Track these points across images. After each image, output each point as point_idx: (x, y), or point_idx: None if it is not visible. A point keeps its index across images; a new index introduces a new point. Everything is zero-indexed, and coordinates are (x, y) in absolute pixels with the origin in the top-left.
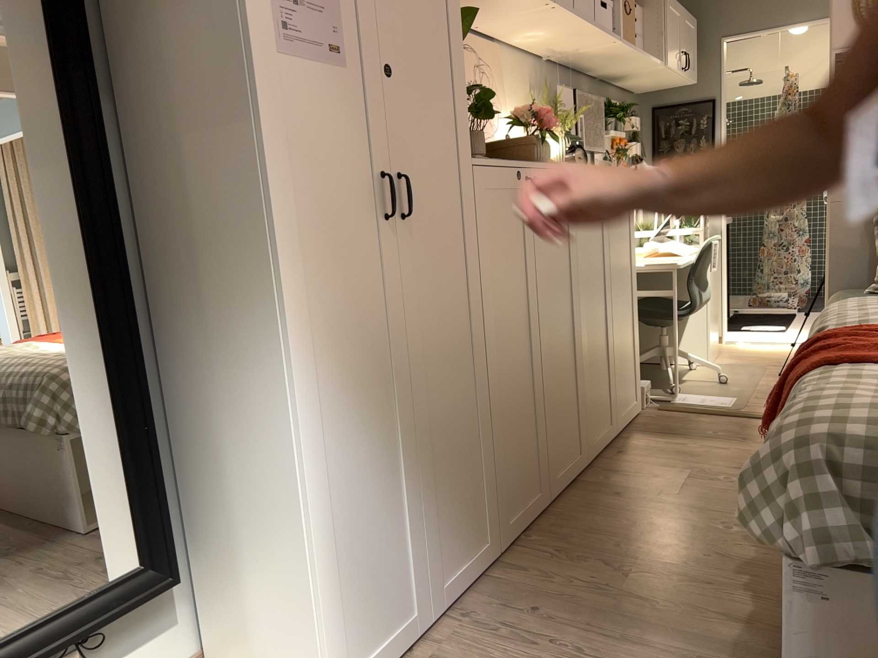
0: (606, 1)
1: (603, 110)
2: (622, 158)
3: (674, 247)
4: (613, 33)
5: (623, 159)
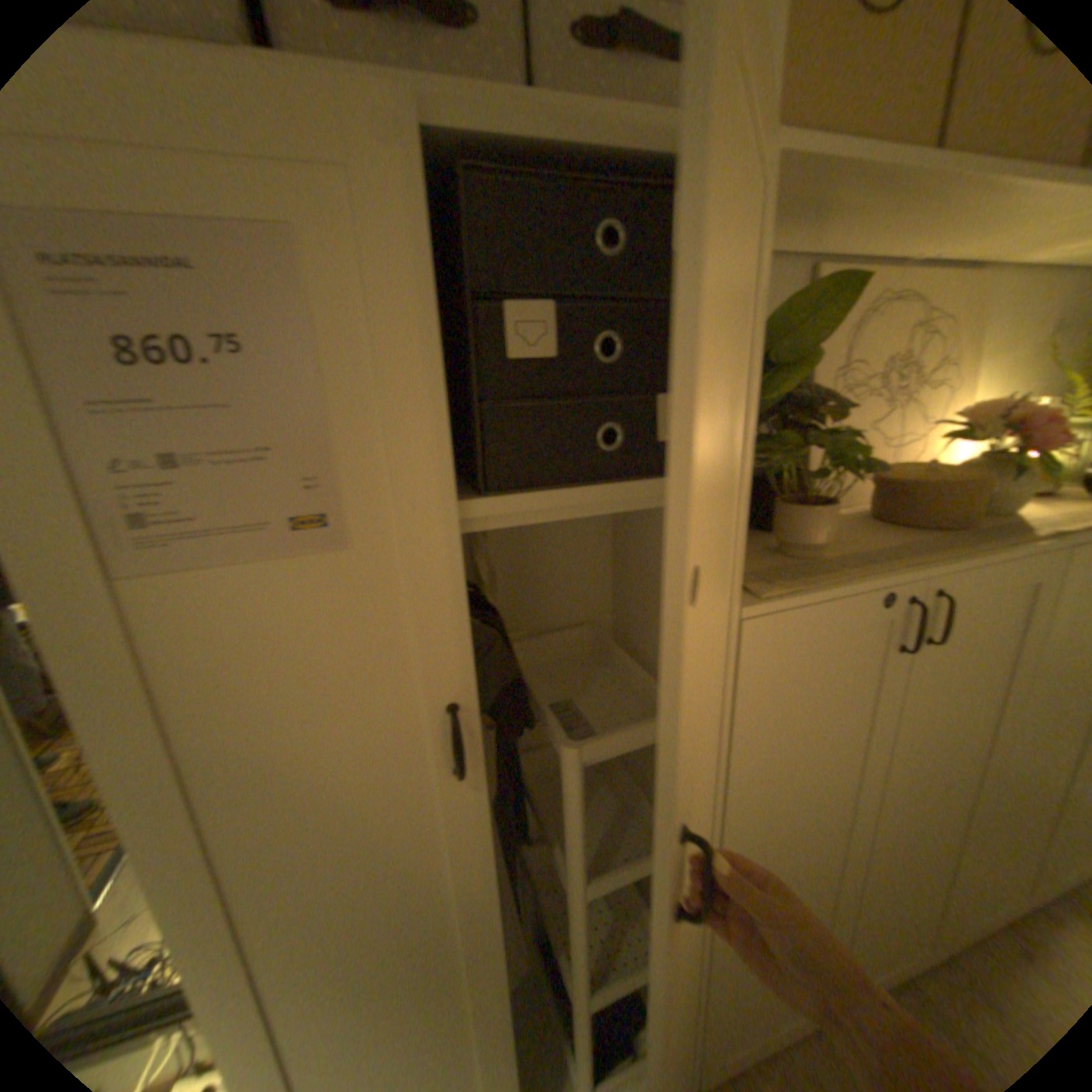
0: None
1: None
2: None
3: None
4: None
5: None
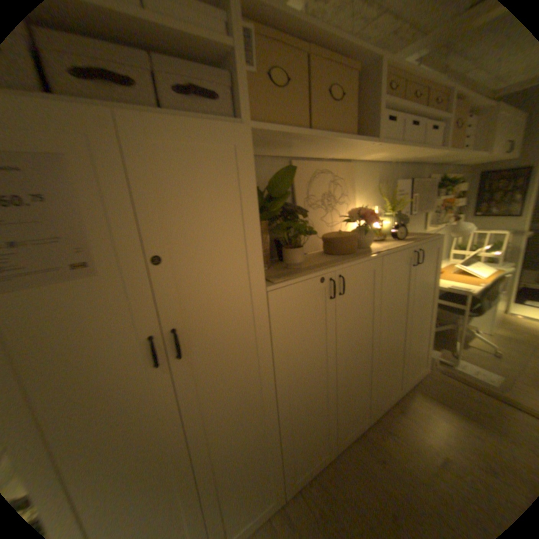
0: (440, 121)
1: (438, 182)
2: (450, 207)
3: (475, 270)
4: (440, 146)
5: (451, 208)
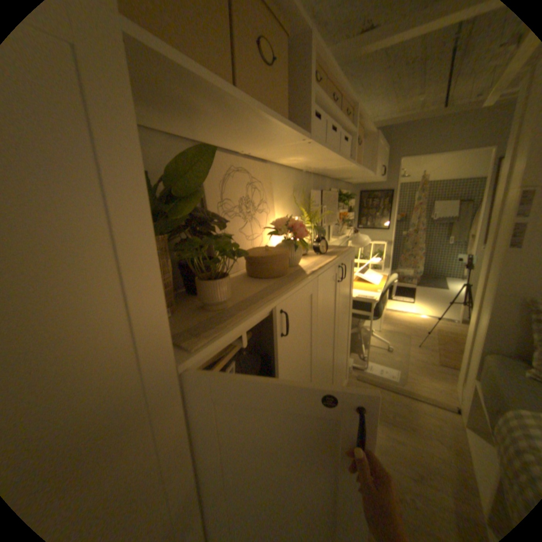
0: (348, 134)
1: (336, 196)
2: (344, 220)
3: (370, 277)
4: (351, 158)
5: (344, 220)
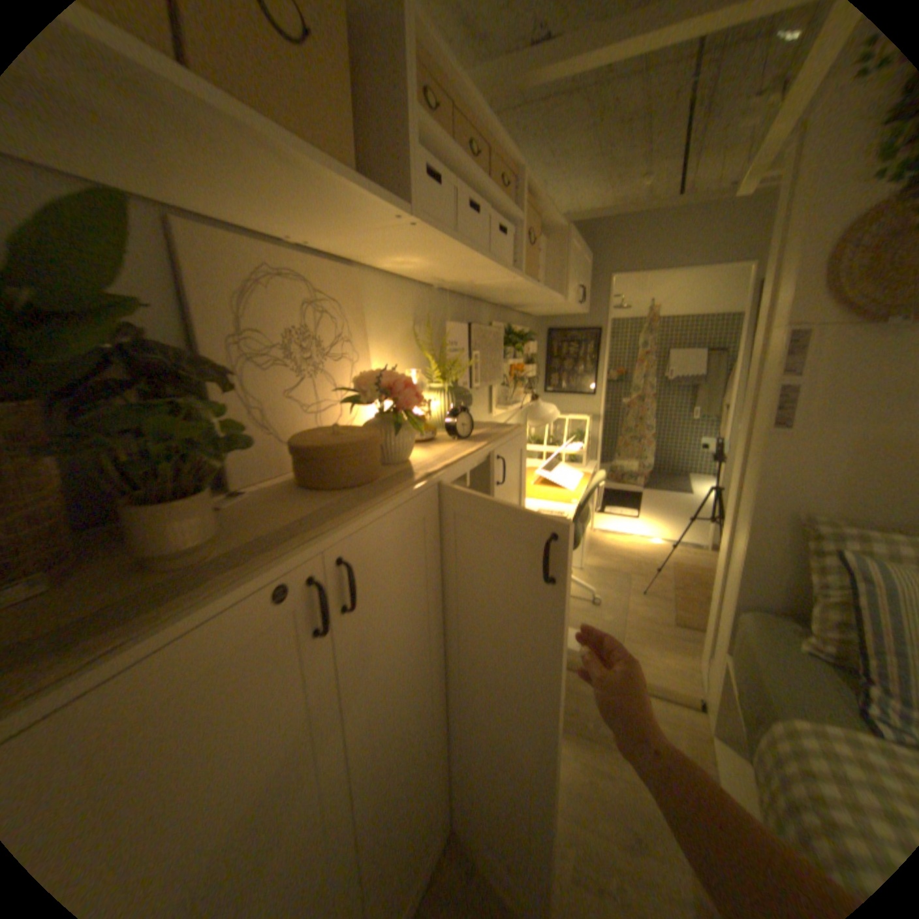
0: (509, 221)
1: (503, 335)
2: (519, 377)
3: (561, 476)
4: (514, 265)
5: (520, 378)
